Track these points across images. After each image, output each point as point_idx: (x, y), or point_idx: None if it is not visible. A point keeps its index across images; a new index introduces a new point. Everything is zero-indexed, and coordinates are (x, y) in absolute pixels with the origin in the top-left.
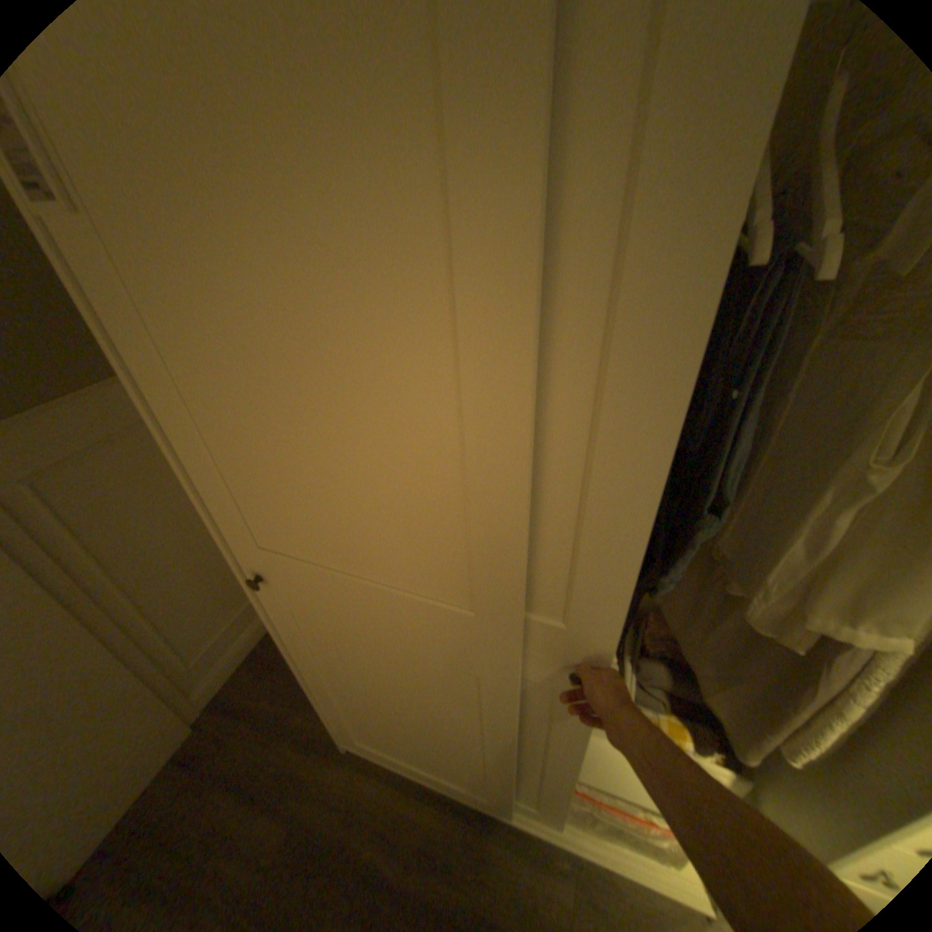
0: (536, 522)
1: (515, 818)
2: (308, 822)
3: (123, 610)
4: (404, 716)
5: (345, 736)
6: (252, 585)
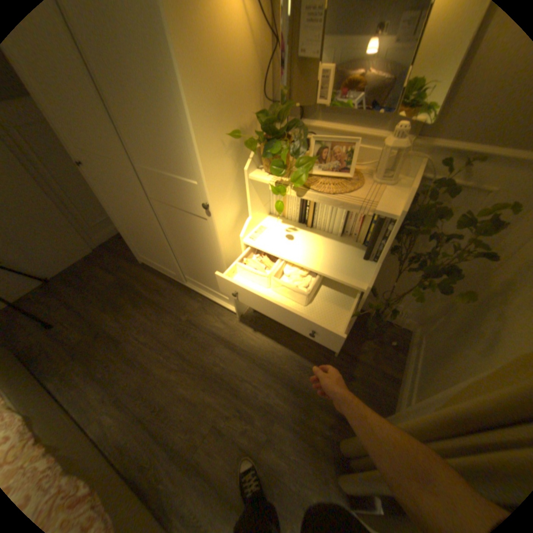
0: (113, 119)
1: (186, 283)
2: (123, 278)
3: (60, 192)
4: (139, 230)
5: (136, 252)
6: (78, 164)
